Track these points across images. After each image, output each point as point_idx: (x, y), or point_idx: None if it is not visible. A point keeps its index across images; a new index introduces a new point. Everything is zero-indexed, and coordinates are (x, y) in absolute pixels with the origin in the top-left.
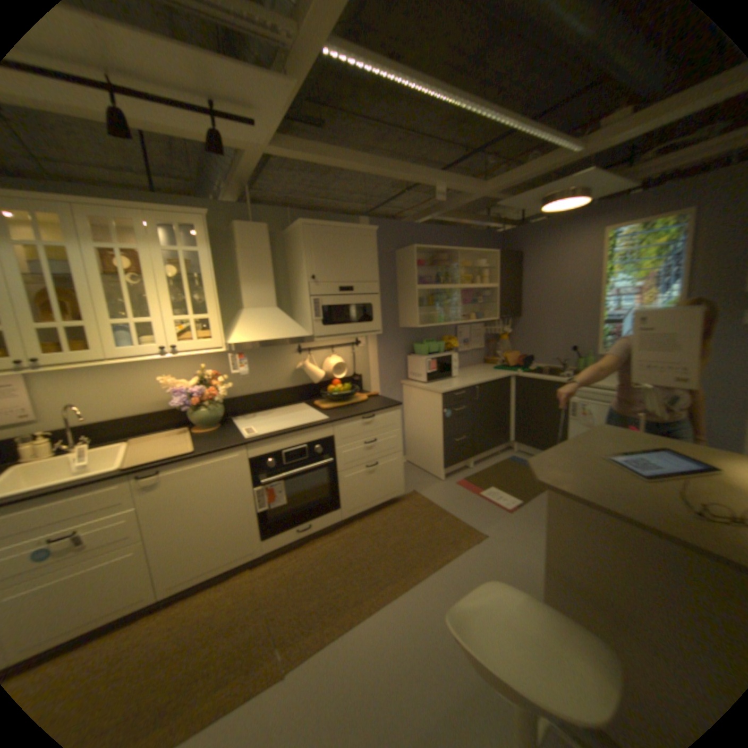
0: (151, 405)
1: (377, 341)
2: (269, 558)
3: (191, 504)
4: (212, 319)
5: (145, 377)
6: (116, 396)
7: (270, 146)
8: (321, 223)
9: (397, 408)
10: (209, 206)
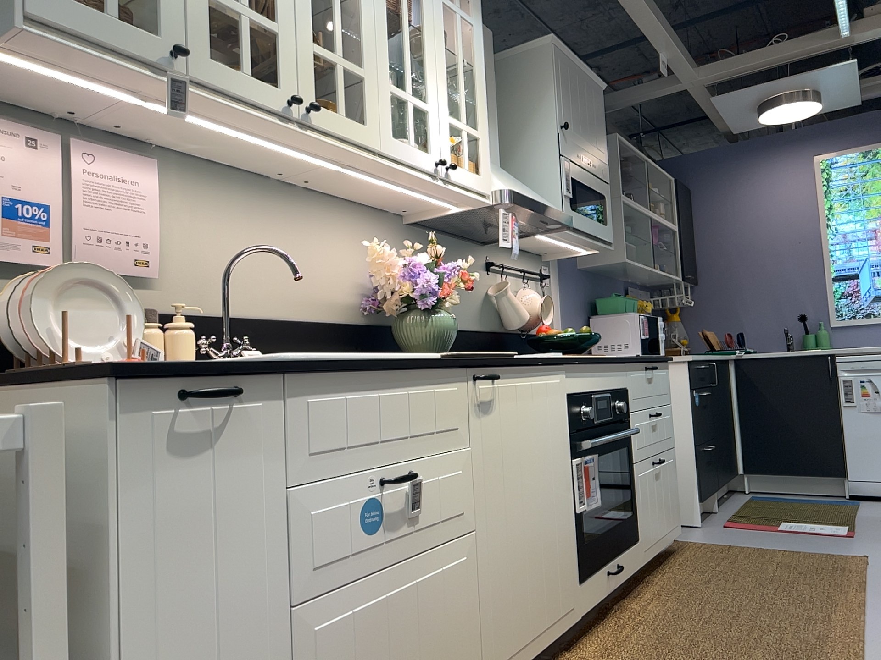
0: (316, 305)
1: (561, 281)
2: (570, 638)
3: (520, 463)
4: (481, 141)
5: (313, 243)
6: (271, 268)
7: None
8: (567, 52)
9: (668, 365)
10: None
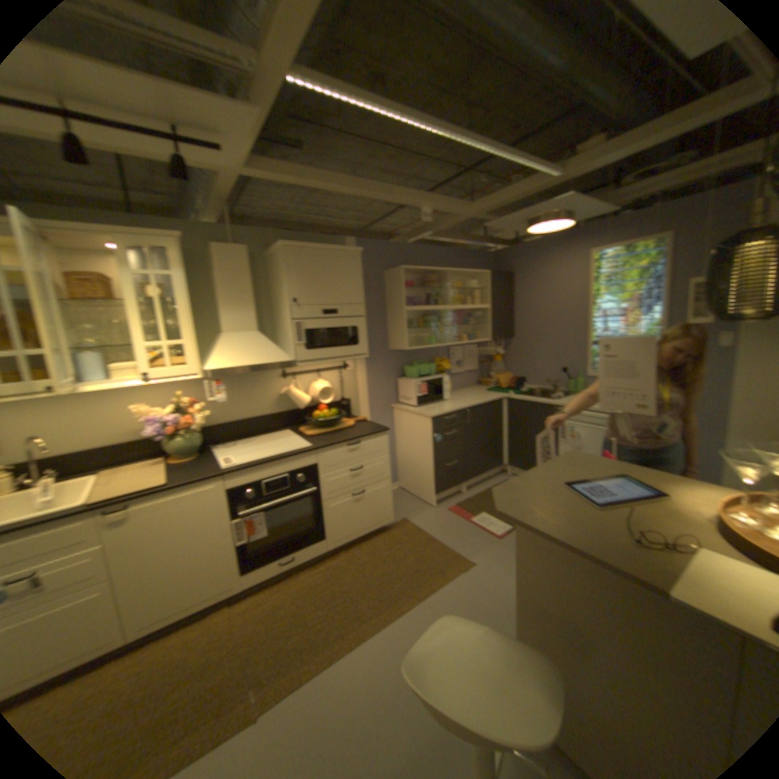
0: (118, 435)
1: (364, 364)
2: (246, 594)
3: (159, 540)
4: (182, 345)
5: (111, 406)
6: (79, 427)
7: (241, 167)
8: (300, 244)
9: (382, 434)
10: (181, 225)
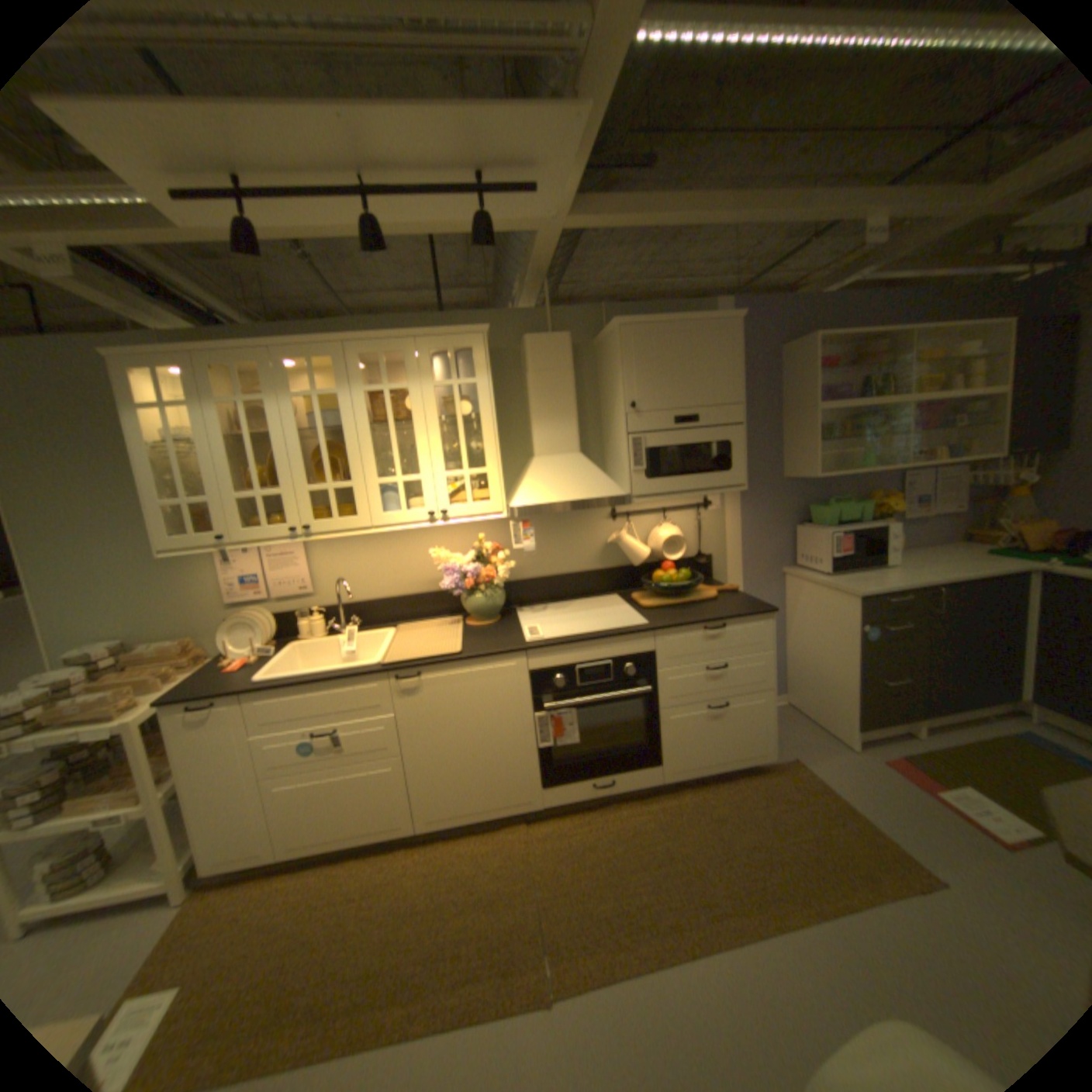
0: (421, 584)
1: (740, 500)
2: (551, 815)
3: (454, 720)
4: (489, 475)
5: (415, 548)
6: (385, 570)
7: (568, 216)
8: (647, 319)
9: (767, 618)
10: (494, 318)
